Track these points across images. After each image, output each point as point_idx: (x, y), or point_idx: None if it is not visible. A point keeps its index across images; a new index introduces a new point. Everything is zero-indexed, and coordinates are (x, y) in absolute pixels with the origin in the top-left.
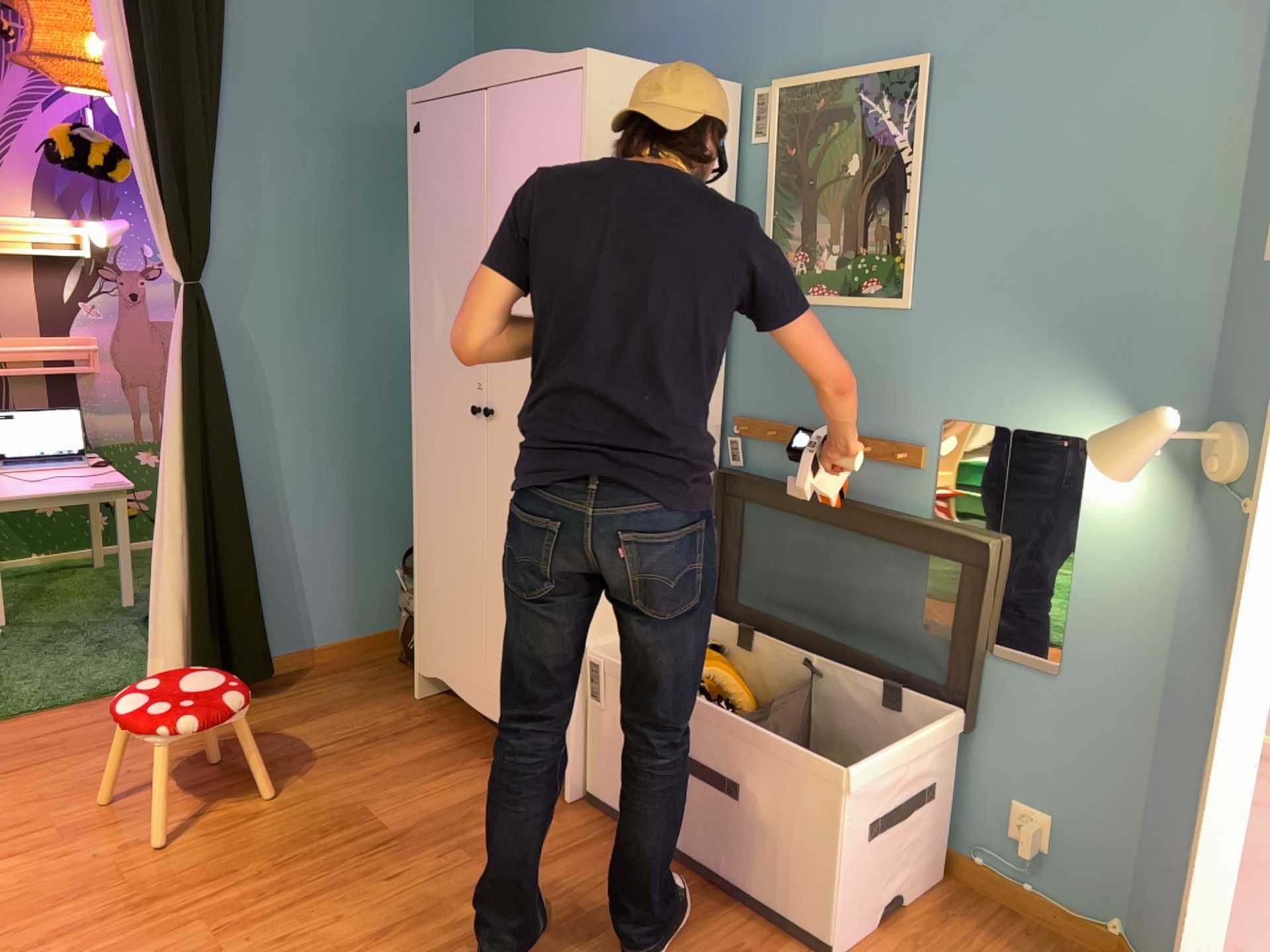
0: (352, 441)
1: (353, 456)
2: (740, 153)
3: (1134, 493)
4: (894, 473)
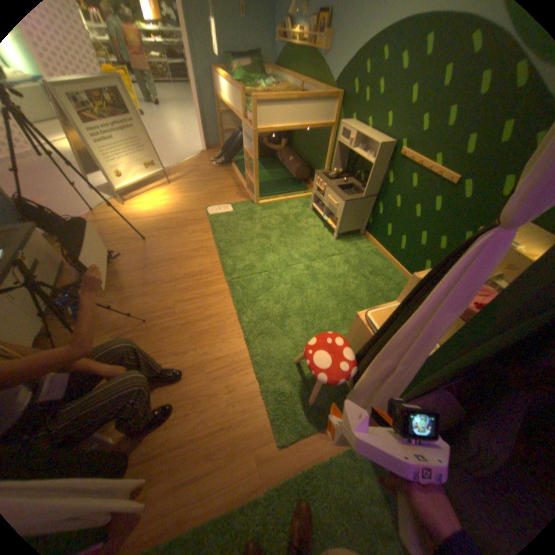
0: None
1: None
2: None
3: None
4: None
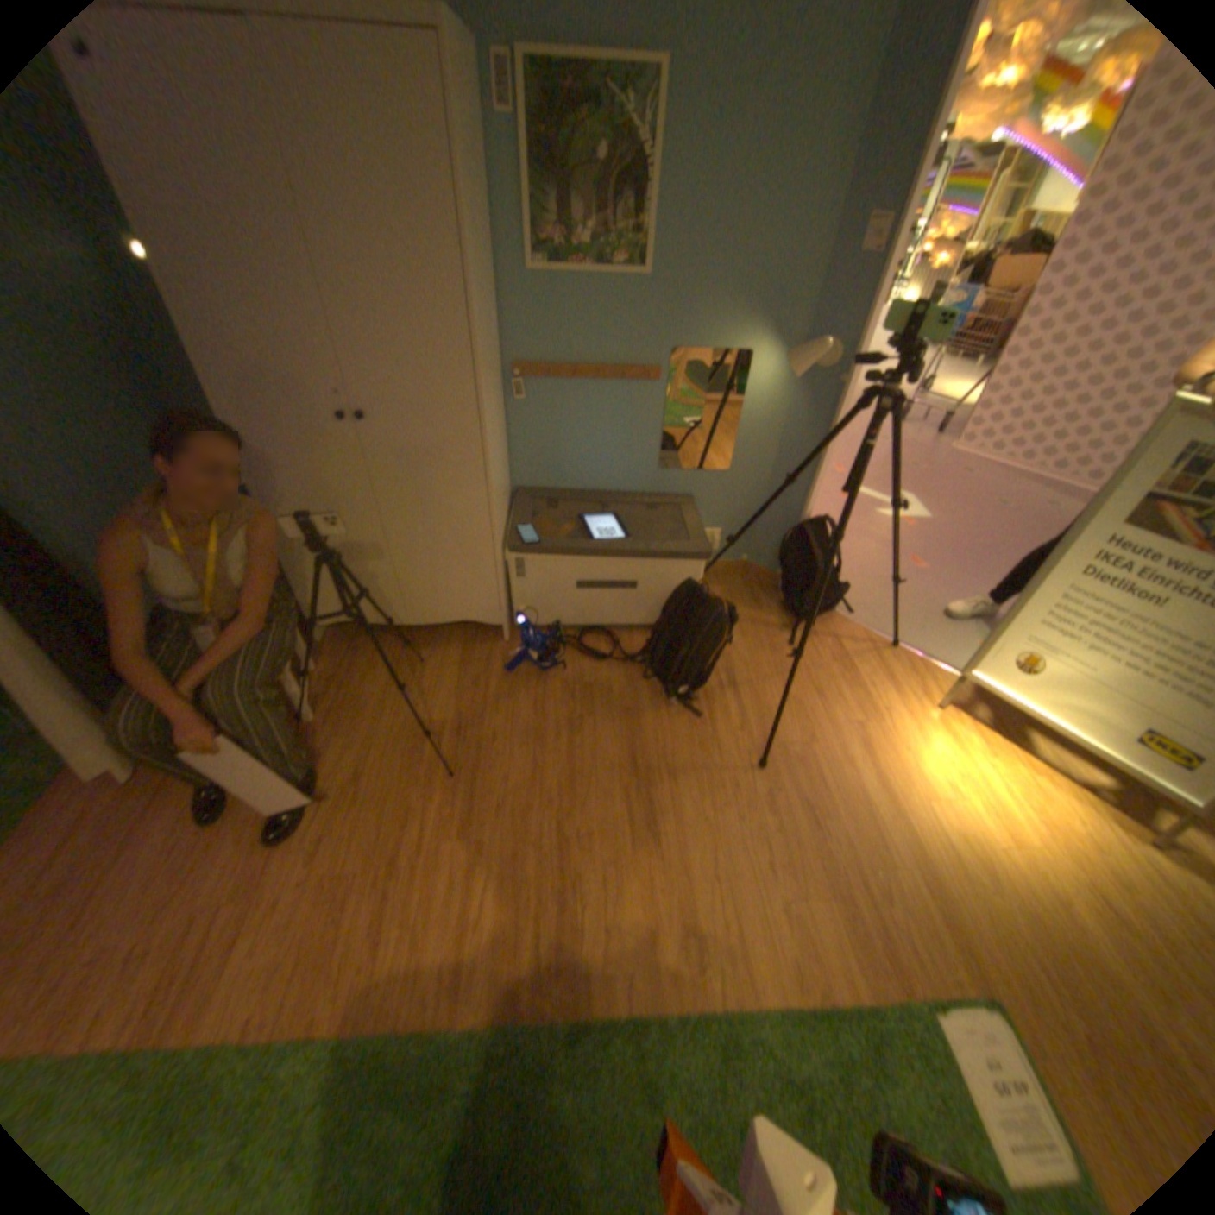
0: (101, 469)
1: (110, 483)
2: (482, 122)
3: (772, 377)
4: (639, 387)
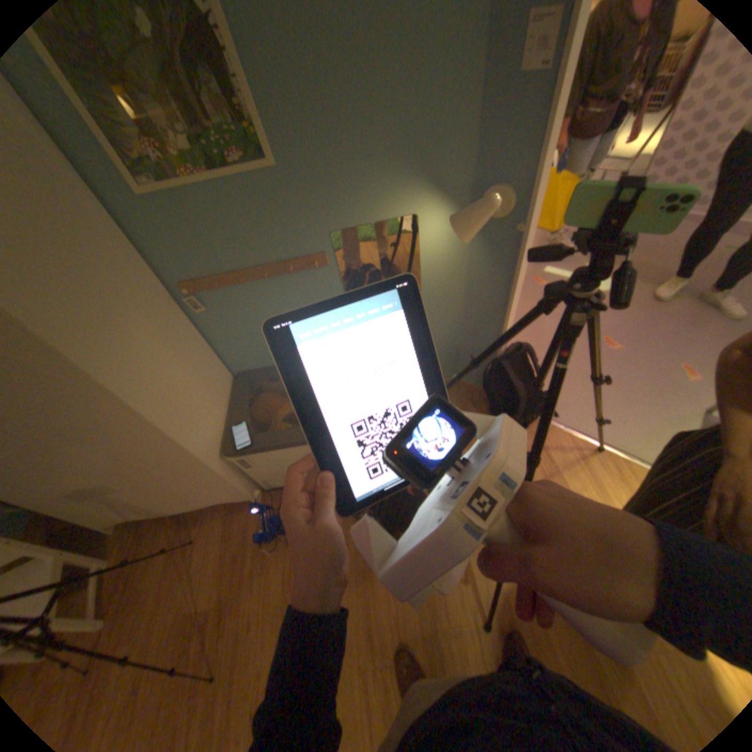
0: None
1: None
2: None
3: (445, 234)
4: (311, 274)
